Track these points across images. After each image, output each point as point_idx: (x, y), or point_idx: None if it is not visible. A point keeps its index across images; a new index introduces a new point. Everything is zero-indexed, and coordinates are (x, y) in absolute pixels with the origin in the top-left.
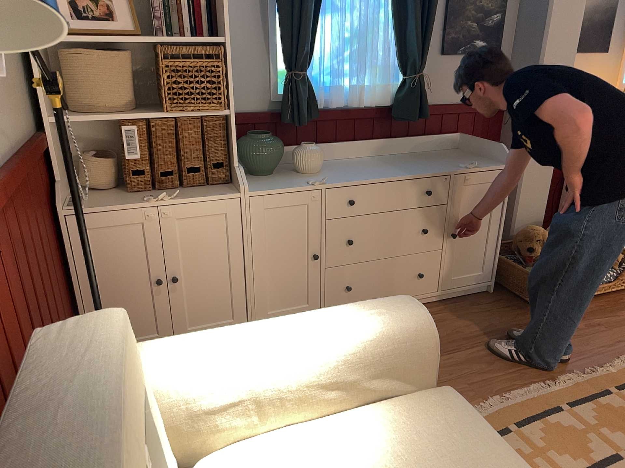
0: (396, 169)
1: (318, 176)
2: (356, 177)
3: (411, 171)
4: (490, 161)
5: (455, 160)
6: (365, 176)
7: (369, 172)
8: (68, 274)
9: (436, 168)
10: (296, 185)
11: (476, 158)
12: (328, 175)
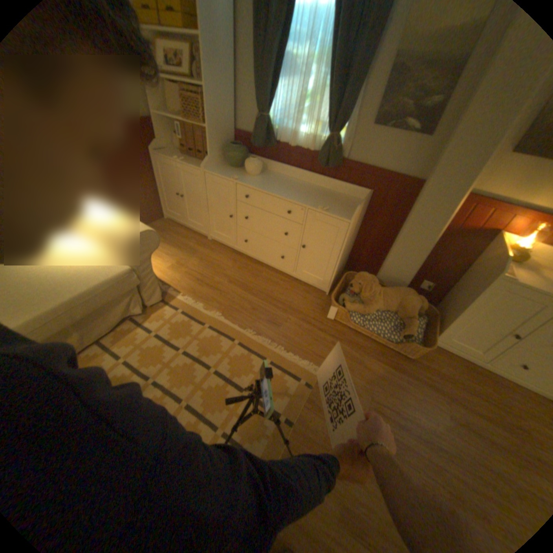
0: (286, 192)
1: (249, 177)
2: (257, 185)
3: (289, 195)
4: (349, 215)
5: (335, 204)
6: (262, 187)
7: (270, 187)
8: (154, 177)
9: (306, 201)
10: (228, 176)
11: (352, 210)
12: (253, 179)
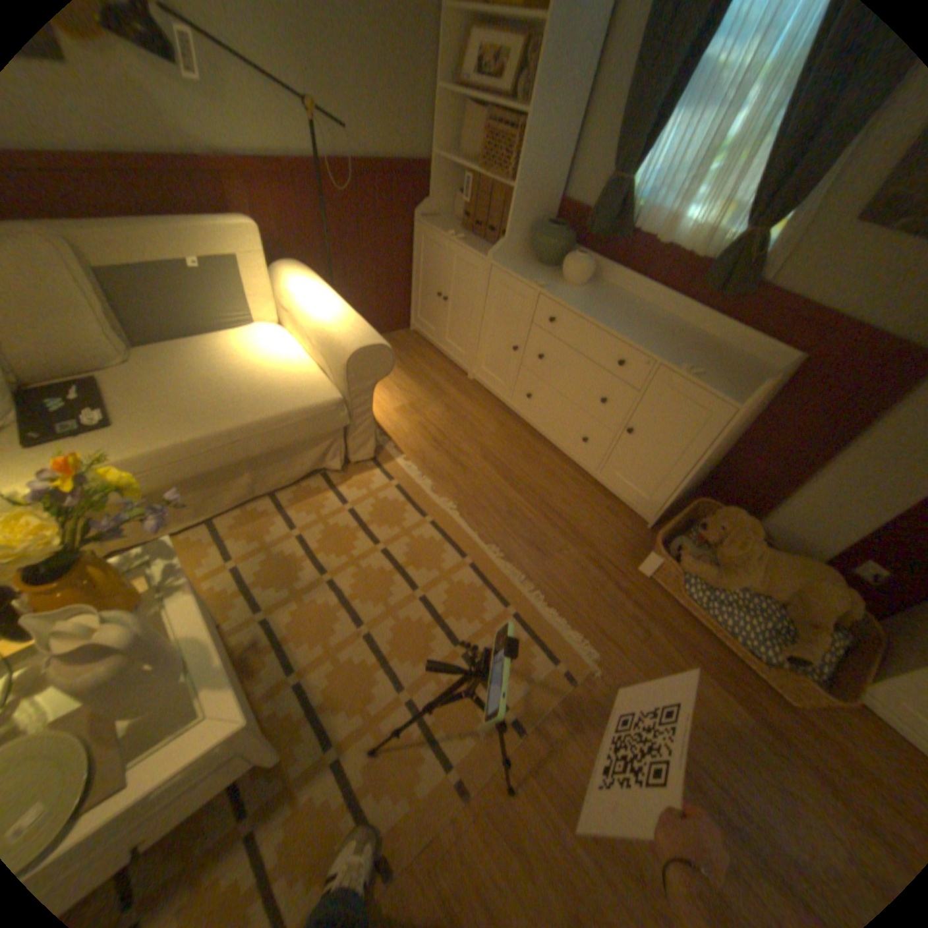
0: (626, 325)
1: (564, 288)
2: (575, 304)
3: (630, 333)
4: (742, 393)
5: (716, 367)
6: (584, 309)
7: (599, 311)
8: (411, 261)
9: (661, 350)
10: (528, 279)
11: (750, 385)
12: (572, 292)
